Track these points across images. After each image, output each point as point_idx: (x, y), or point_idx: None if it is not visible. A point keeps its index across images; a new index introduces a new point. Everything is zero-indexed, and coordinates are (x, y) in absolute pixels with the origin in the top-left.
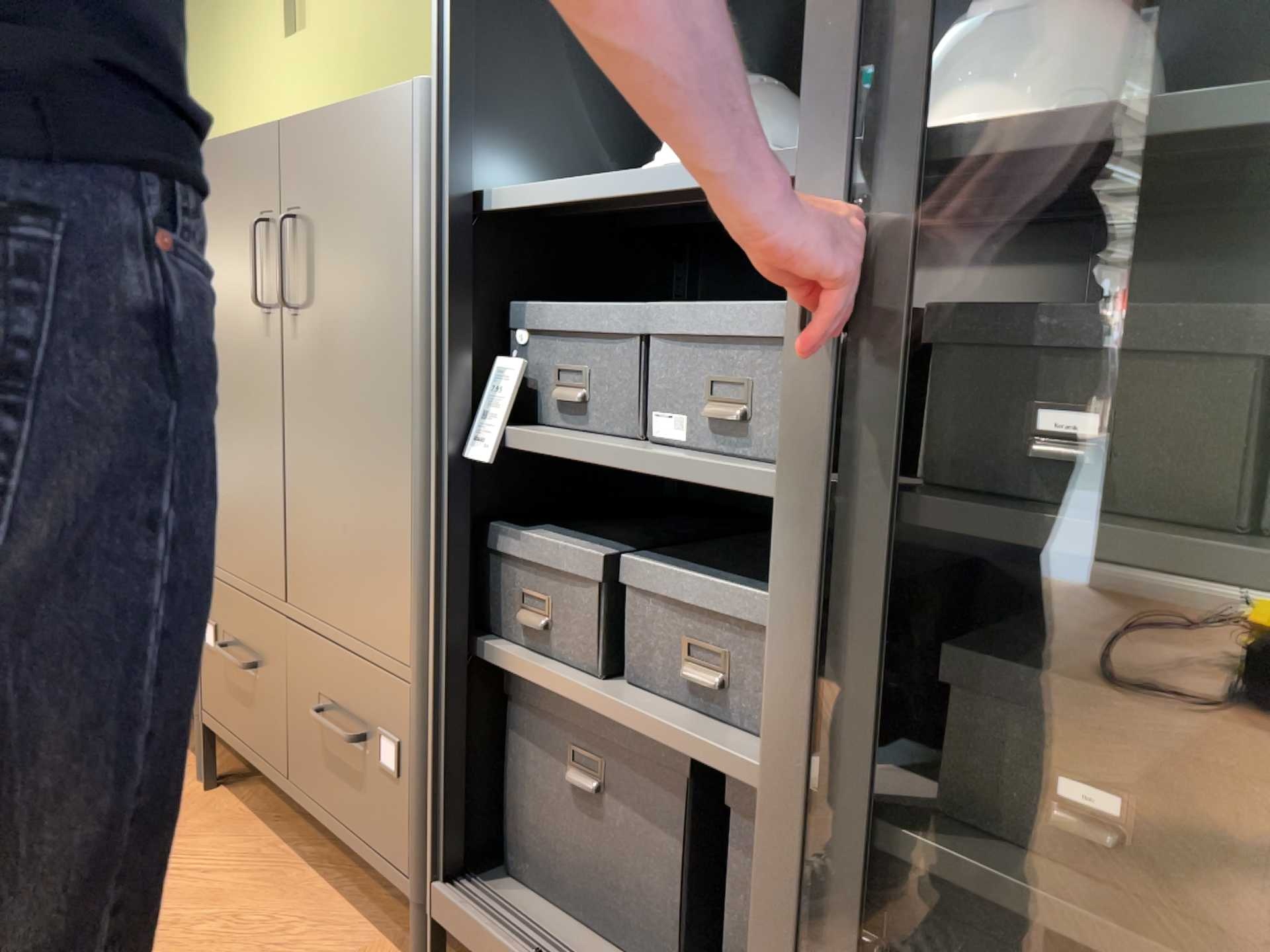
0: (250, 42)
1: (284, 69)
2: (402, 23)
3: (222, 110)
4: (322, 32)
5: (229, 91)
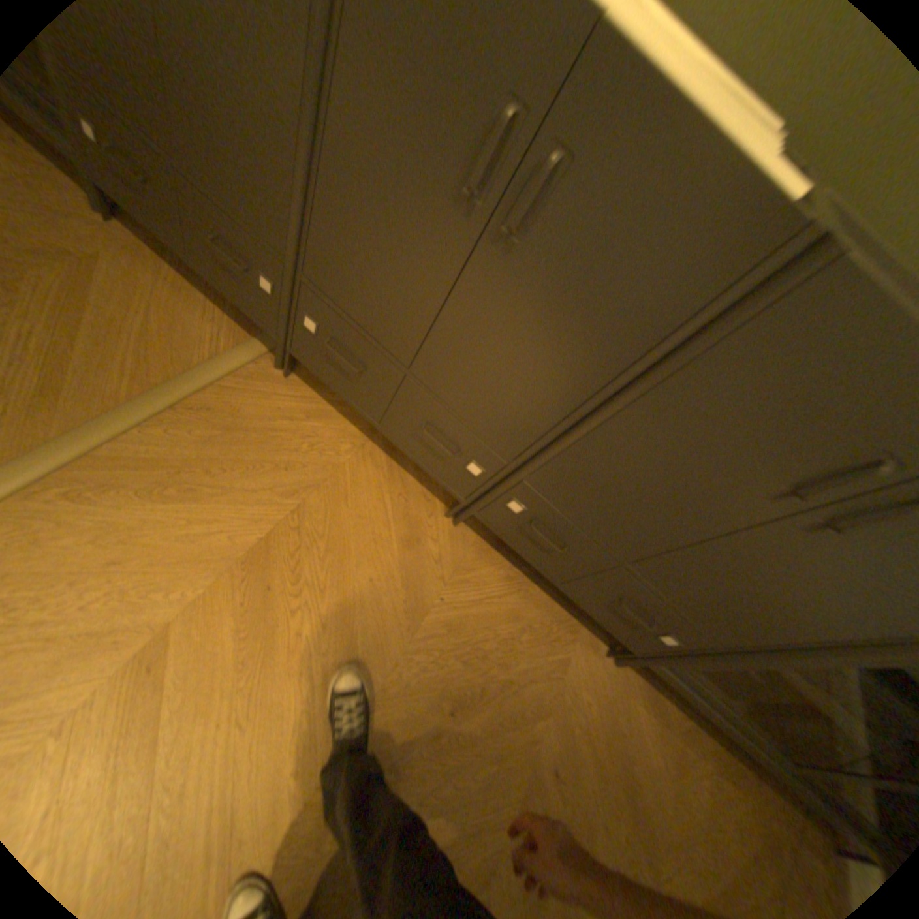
0: None
1: None
2: None
3: None
4: None
5: None
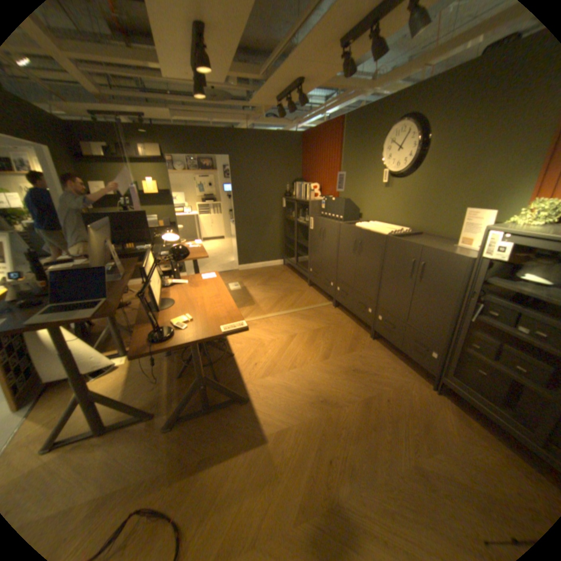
0: (373, 184)
1: (383, 193)
2: (425, 196)
3: (361, 195)
4: (397, 189)
5: (364, 192)
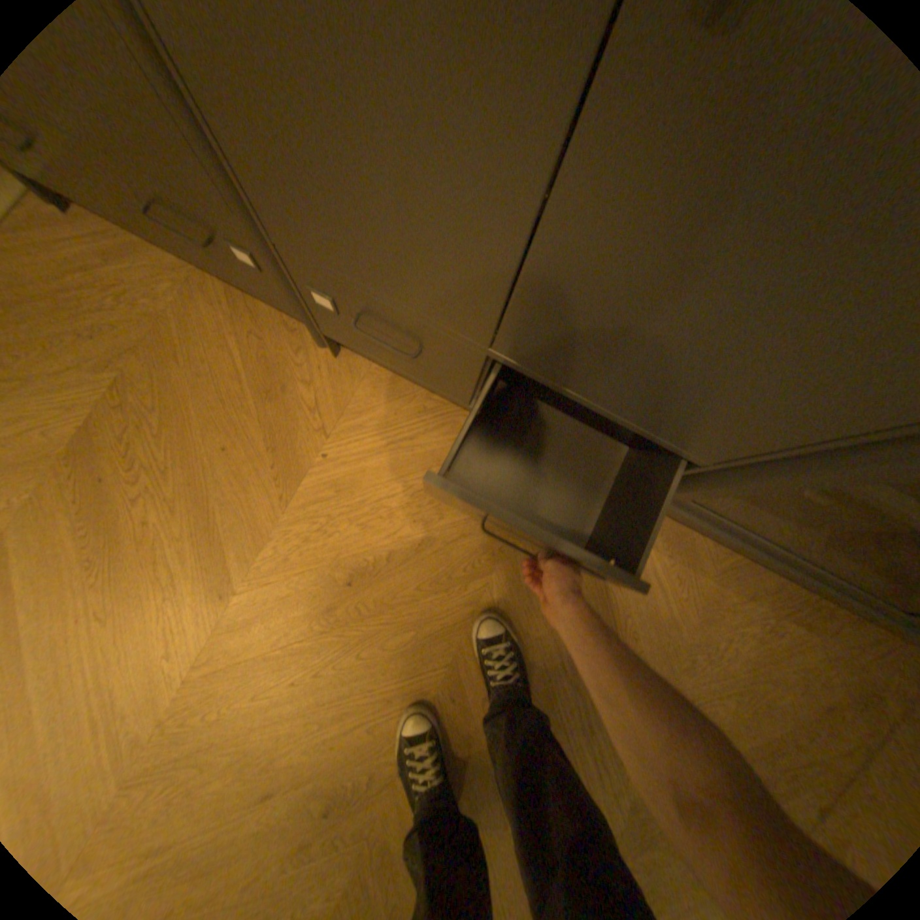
0: None
1: None
2: None
3: None
4: None
5: None
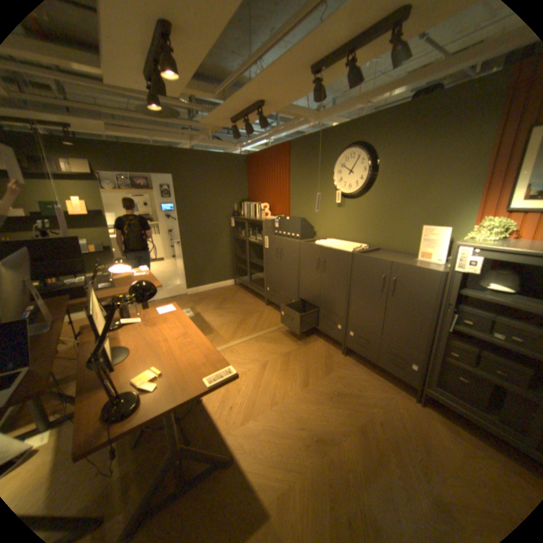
0: (325, 204)
1: (336, 213)
2: (378, 215)
3: (313, 215)
4: (350, 209)
5: (316, 212)
